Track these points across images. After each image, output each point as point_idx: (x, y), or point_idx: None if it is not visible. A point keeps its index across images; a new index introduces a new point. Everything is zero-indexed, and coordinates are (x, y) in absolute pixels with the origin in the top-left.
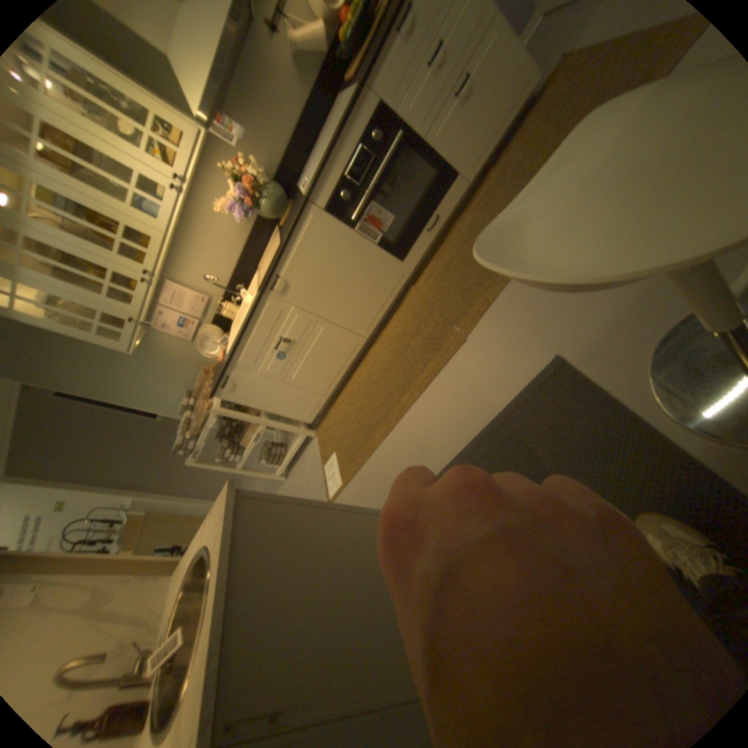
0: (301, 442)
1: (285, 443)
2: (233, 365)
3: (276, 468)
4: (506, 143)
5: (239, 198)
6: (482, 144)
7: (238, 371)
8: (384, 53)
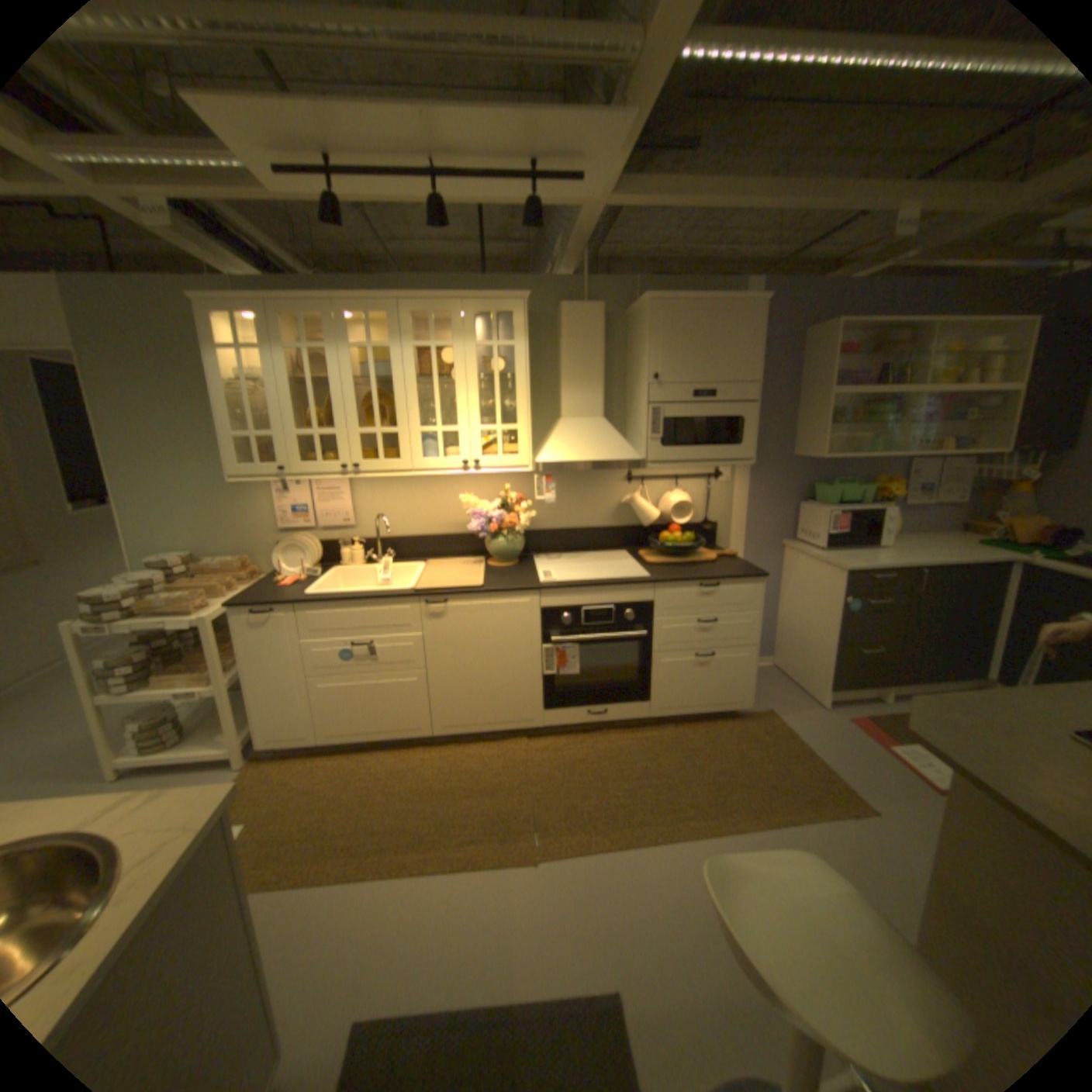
0: (209, 759)
1: (183, 733)
2: (294, 608)
3: (122, 752)
4: (694, 721)
5: (488, 515)
6: (682, 704)
7: (288, 618)
8: (681, 586)
